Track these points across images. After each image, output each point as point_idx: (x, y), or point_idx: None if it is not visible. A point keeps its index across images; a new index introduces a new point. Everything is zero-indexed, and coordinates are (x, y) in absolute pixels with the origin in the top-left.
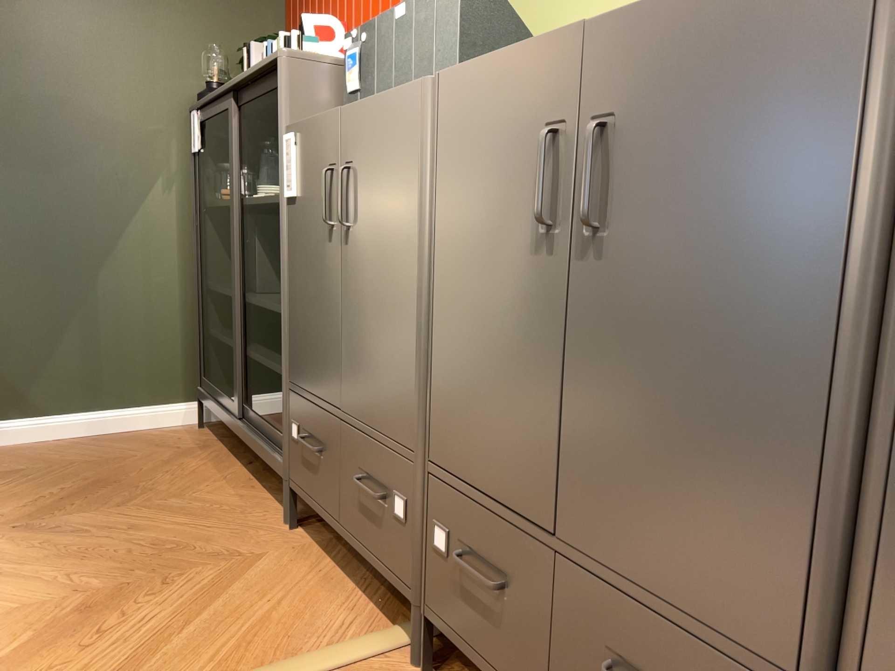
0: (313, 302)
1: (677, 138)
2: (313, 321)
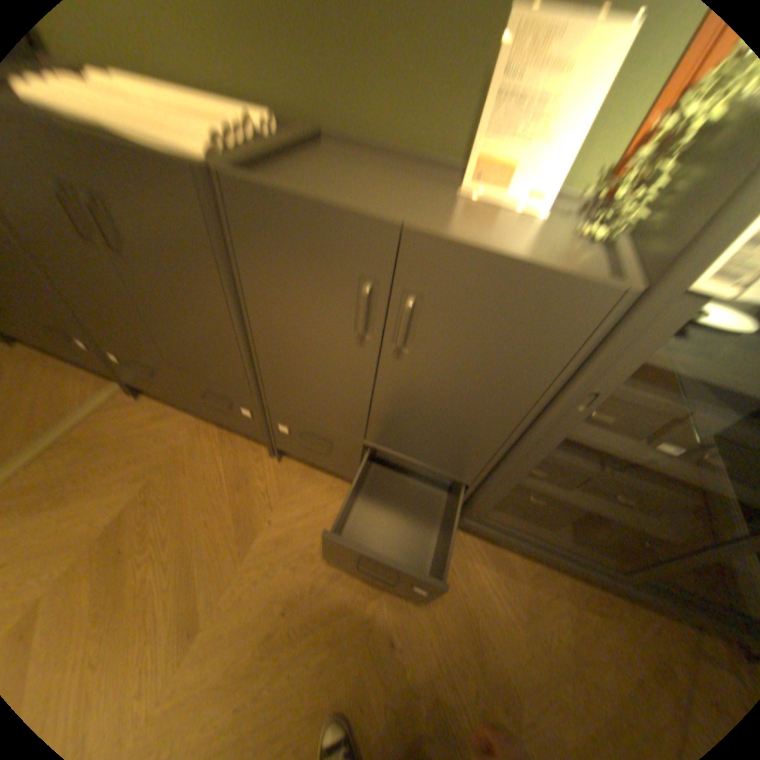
0: None
1: (135, 218)
2: None
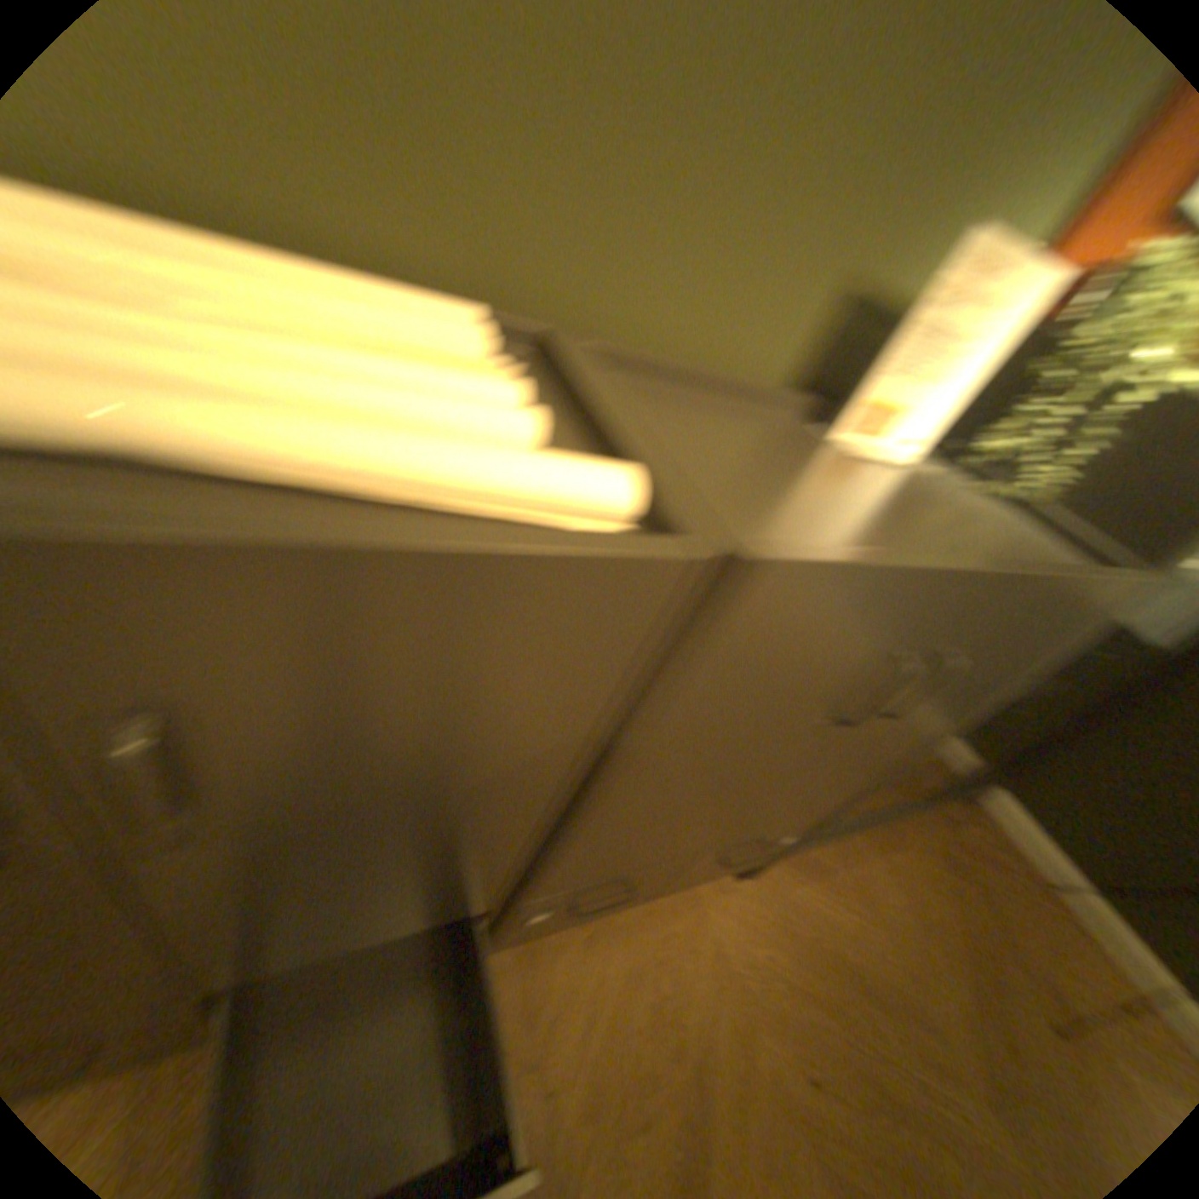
0: None
1: (373, 724)
2: None
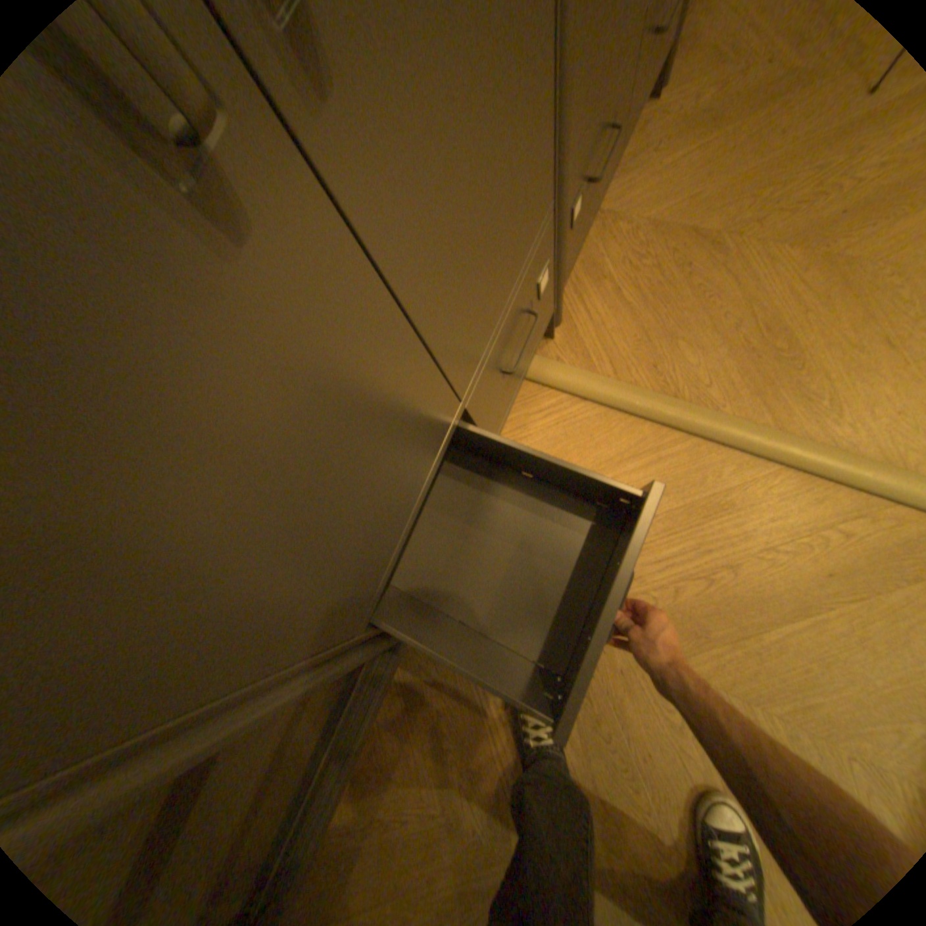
0: (320, 472)
1: None
2: (348, 481)
